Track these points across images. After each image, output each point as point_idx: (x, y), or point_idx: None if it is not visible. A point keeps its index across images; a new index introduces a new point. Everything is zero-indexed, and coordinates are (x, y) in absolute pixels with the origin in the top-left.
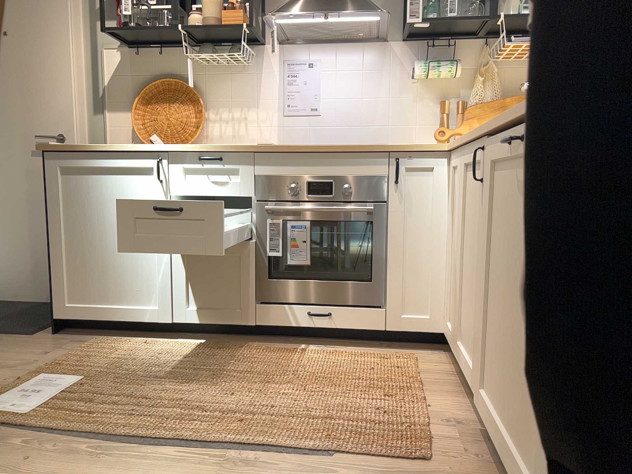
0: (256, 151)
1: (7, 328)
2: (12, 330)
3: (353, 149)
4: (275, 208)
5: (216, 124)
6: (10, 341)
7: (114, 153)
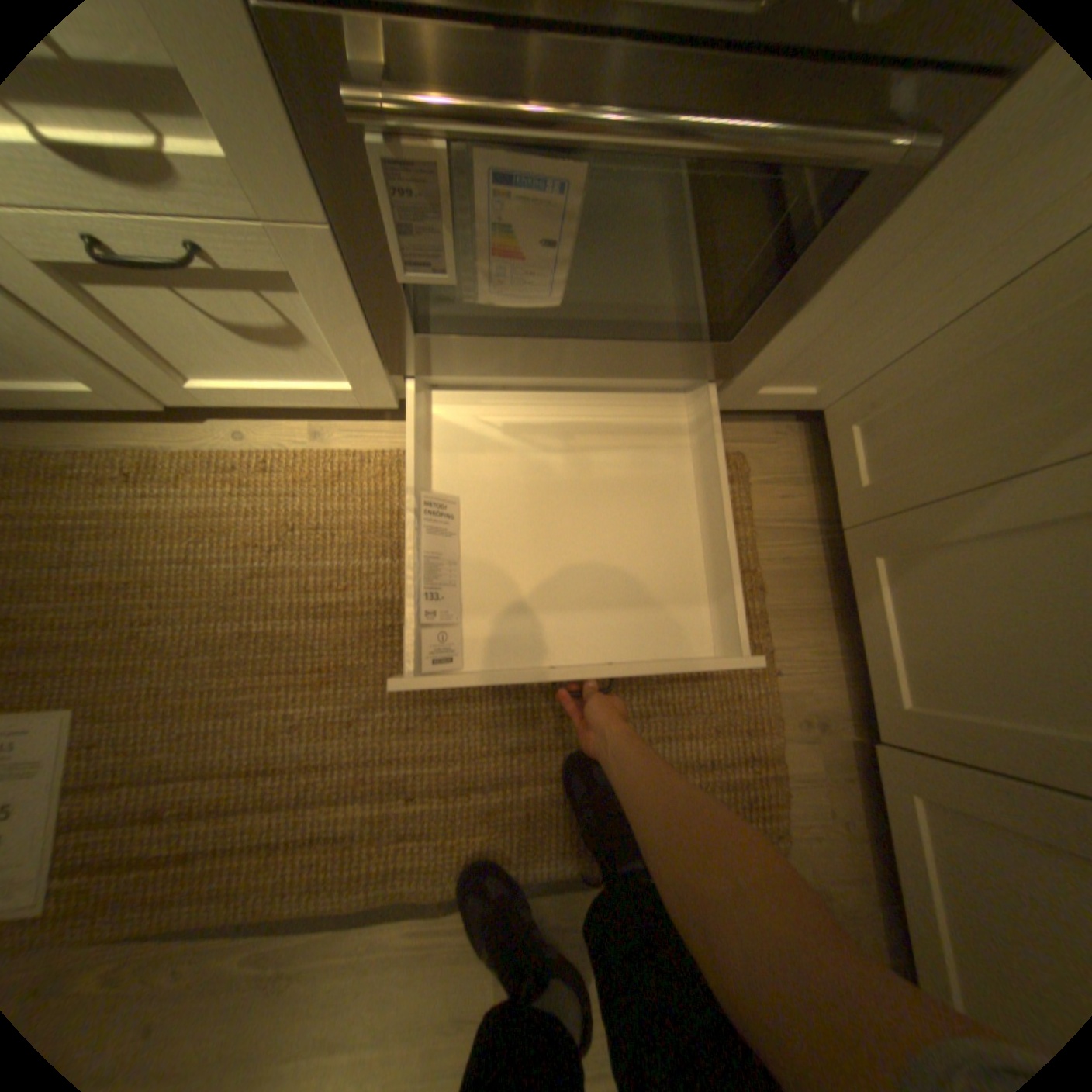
0: None
1: None
2: None
3: None
4: (412, 100)
5: None
6: None
7: None
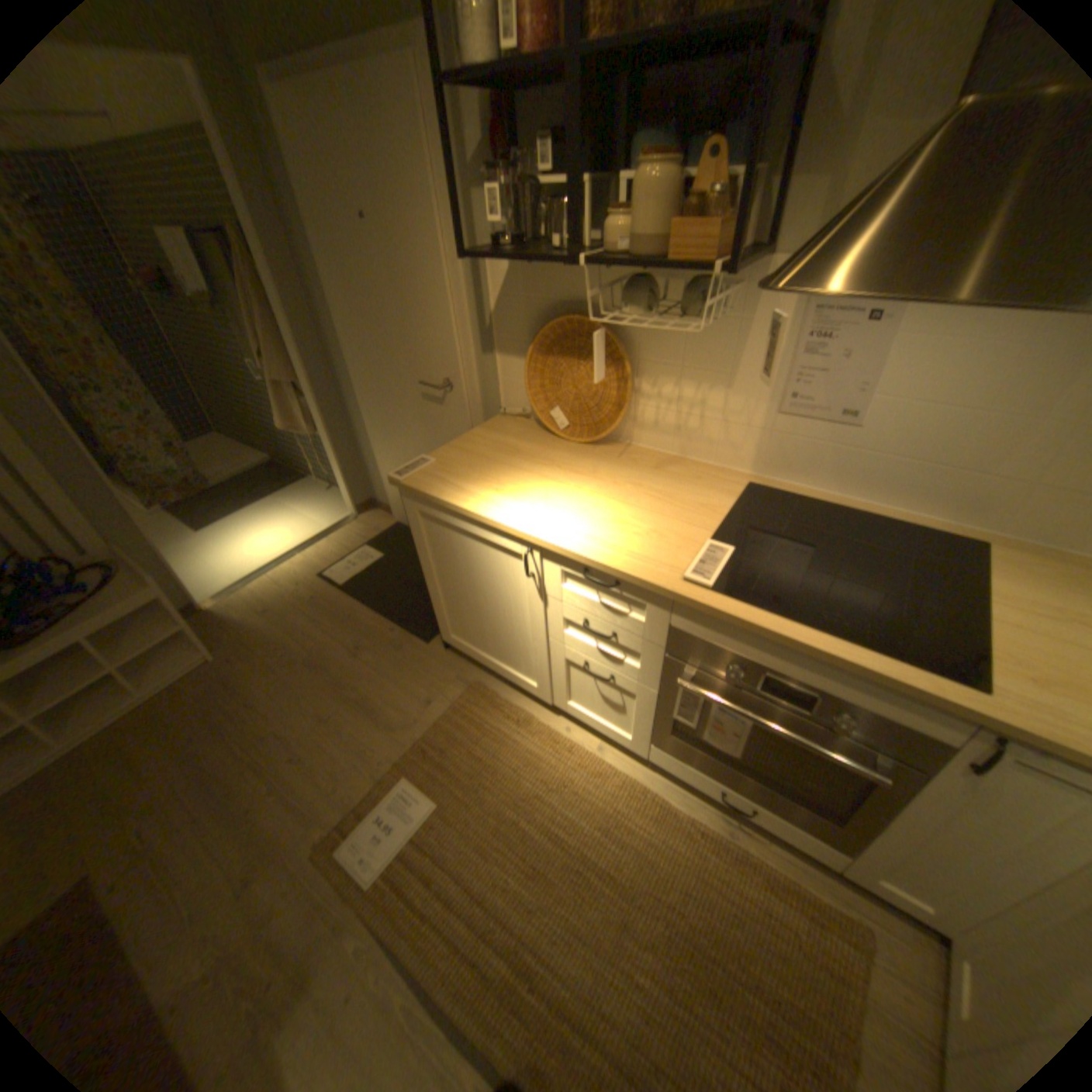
0: (678, 599)
1: (412, 615)
2: (414, 622)
3: (887, 682)
4: (694, 692)
5: (652, 401)
6: (407, 651)
7: (473, 516)
